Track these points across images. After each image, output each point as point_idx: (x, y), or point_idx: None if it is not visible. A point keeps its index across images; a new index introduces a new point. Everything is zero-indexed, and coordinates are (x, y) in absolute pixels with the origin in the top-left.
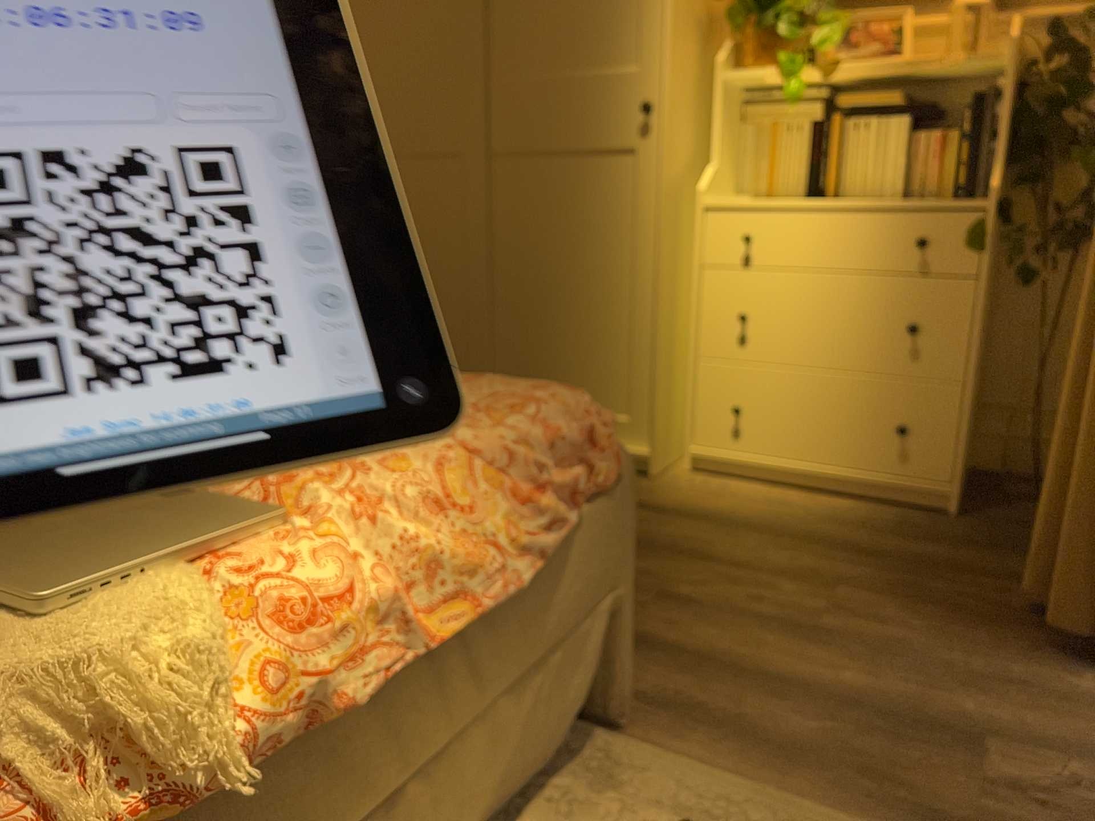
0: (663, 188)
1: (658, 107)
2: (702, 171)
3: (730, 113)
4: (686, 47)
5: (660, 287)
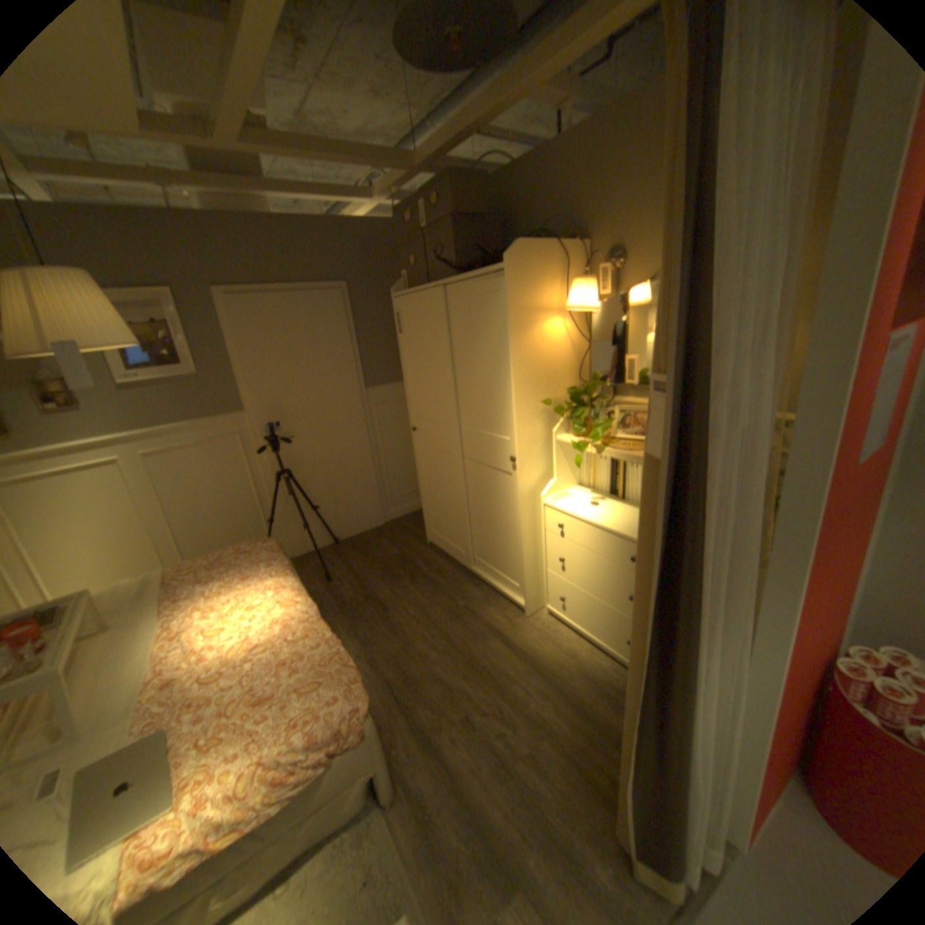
0: (520, 498)
1: (517, 460)
2: (555, 476)
3: (566, 452)
4: (532, 430)
5: (522, 540)
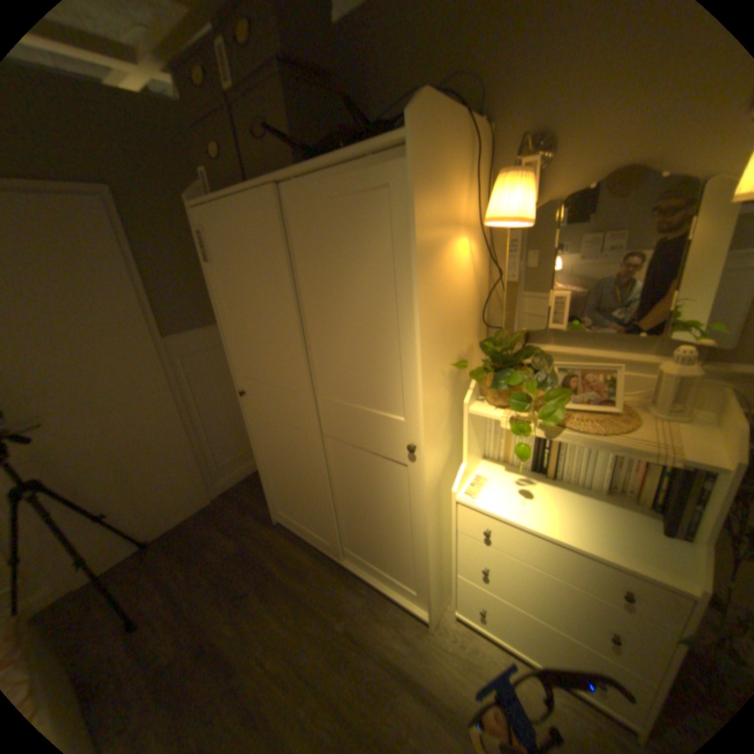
0: (425, 500)
1: (419, 448)
2: (457, 452)
3: (475, 423)
4: (439, 403)
5: (427, 550)
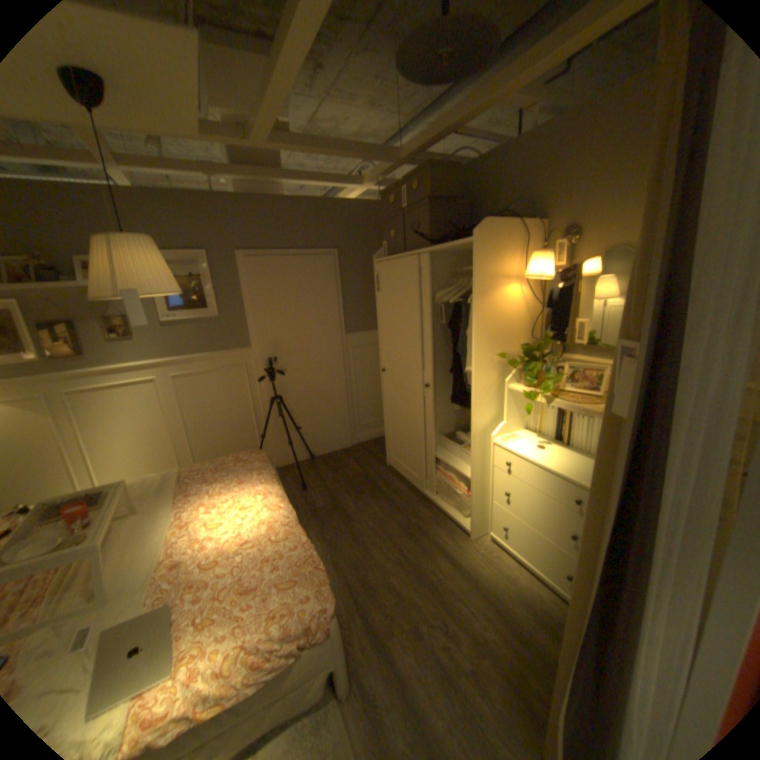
0: (473, 436)
1: (473, 403)
2: (505, 419)
3: (517, 399)
4: (488, 378)
5: (473, 473)
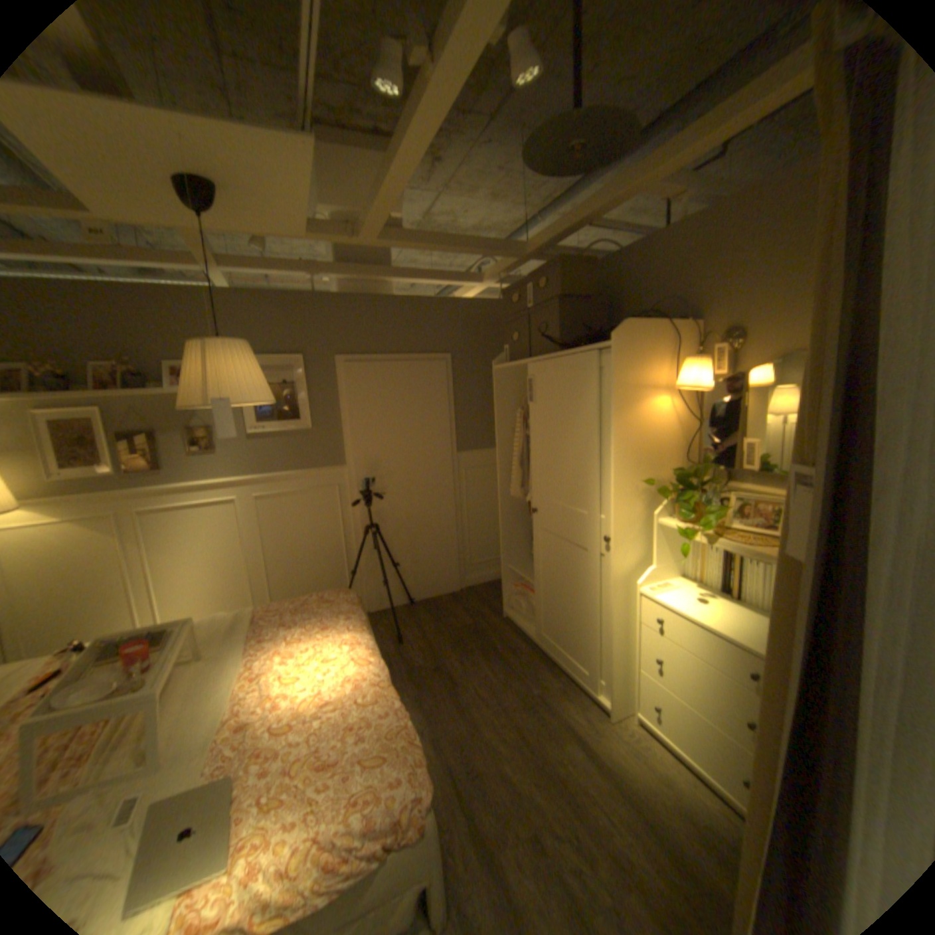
0: (613, 584)
1: (613, 541)
2: (655, 563)
3: (669, 538)
4: (632, 510)
5: (613, 631)
